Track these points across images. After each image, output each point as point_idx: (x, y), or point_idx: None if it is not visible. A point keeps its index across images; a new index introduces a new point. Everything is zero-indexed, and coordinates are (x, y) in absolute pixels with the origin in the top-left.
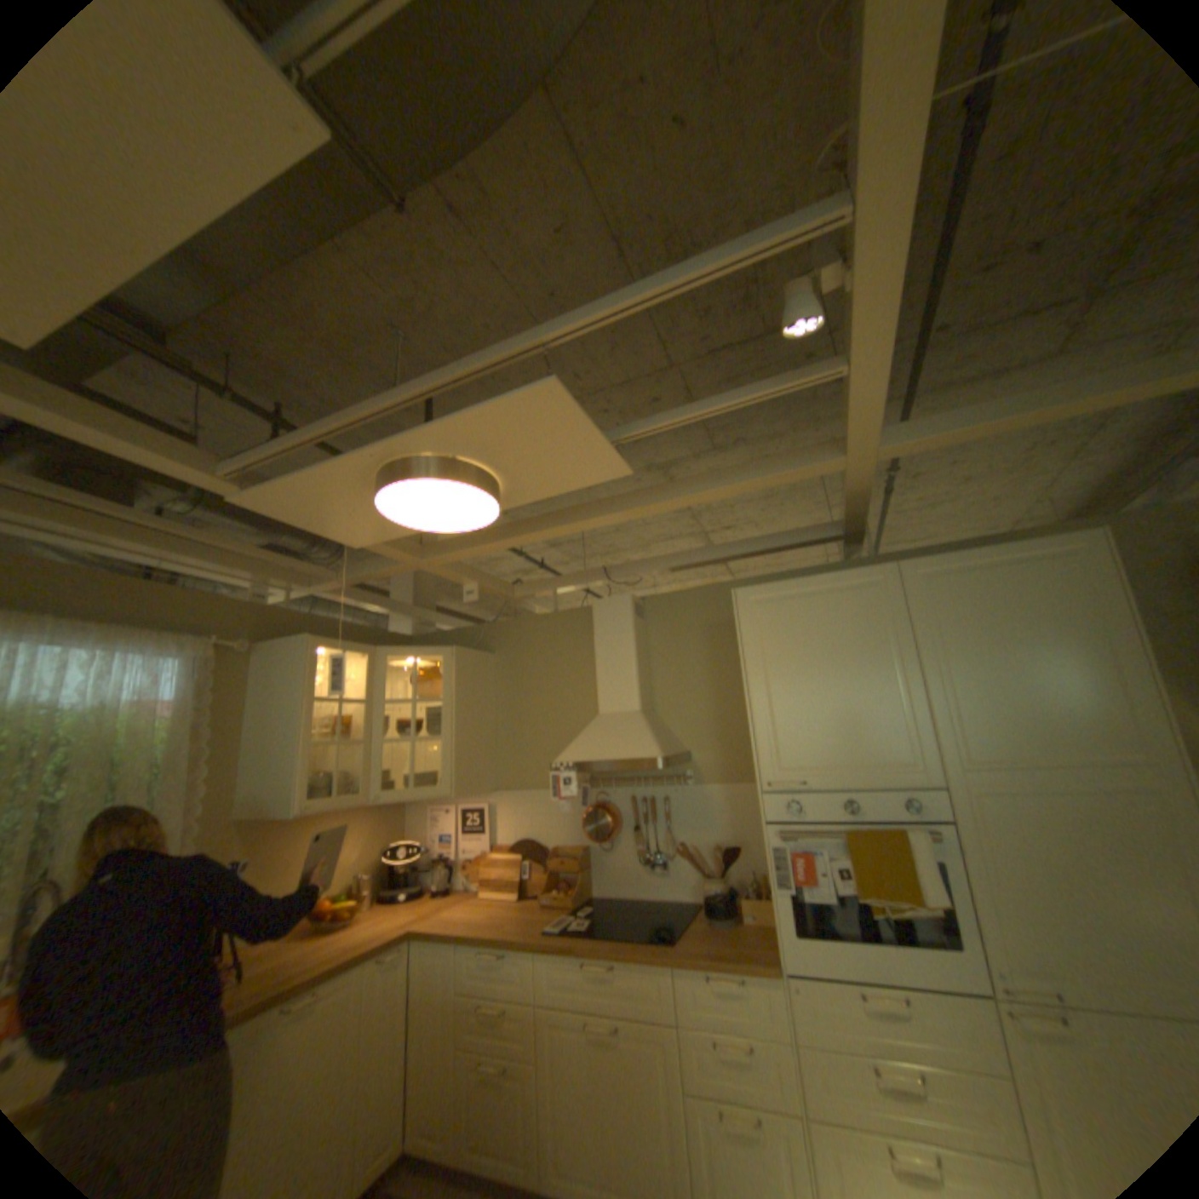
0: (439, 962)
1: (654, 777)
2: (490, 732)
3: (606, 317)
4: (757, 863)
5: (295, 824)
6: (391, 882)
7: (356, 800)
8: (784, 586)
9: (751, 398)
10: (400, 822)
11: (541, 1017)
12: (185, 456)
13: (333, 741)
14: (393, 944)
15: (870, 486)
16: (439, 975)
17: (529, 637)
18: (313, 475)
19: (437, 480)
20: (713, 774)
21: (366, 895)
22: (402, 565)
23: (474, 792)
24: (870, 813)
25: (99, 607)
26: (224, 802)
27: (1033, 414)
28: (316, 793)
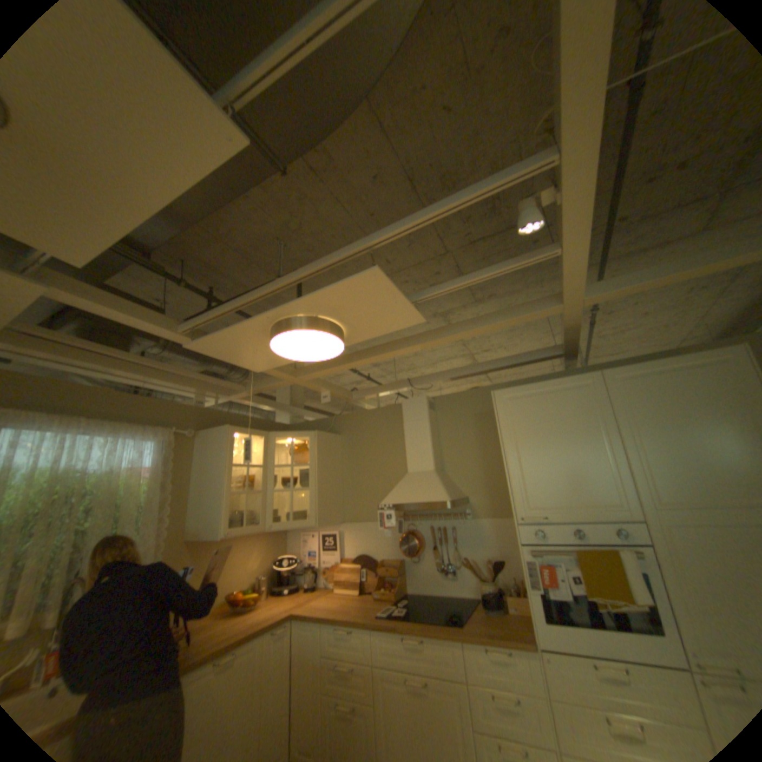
0: (310, 635)
1: (445, 514)
2: (339, 485)
3: (407, 229)
4: (516, 572)
5: (220, 544)
6: (278, 581)
7: (257, 529)
8: (526, 388)
9: (499, 271)
10: (283, 543)
11: (376, 674)
12: (160, 322)
13: (243, 491)
14: (281, 622)
15: (579, 322)
16: (310, 644)
17: (362, 424)
18: (233, 330)
19: (306, 331)
20: (484, 512)
21: (263, 590)
22: (284, 381)
23: (329, 524)
24: (592, 538)
25: (110, 412)
26: (178, 530)
27: (687, 272)
28: (233, 524)
